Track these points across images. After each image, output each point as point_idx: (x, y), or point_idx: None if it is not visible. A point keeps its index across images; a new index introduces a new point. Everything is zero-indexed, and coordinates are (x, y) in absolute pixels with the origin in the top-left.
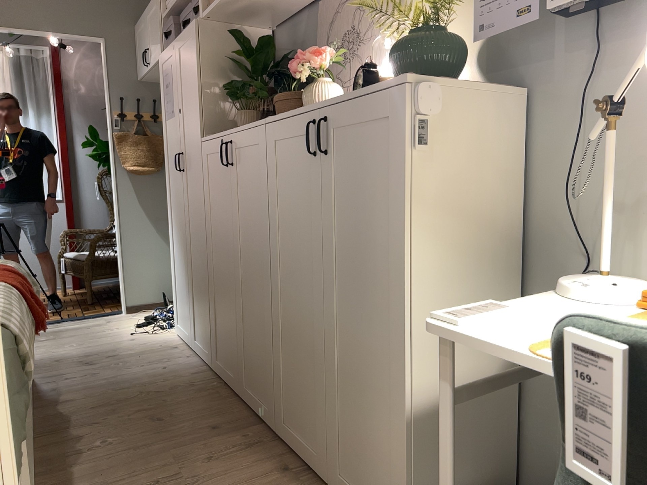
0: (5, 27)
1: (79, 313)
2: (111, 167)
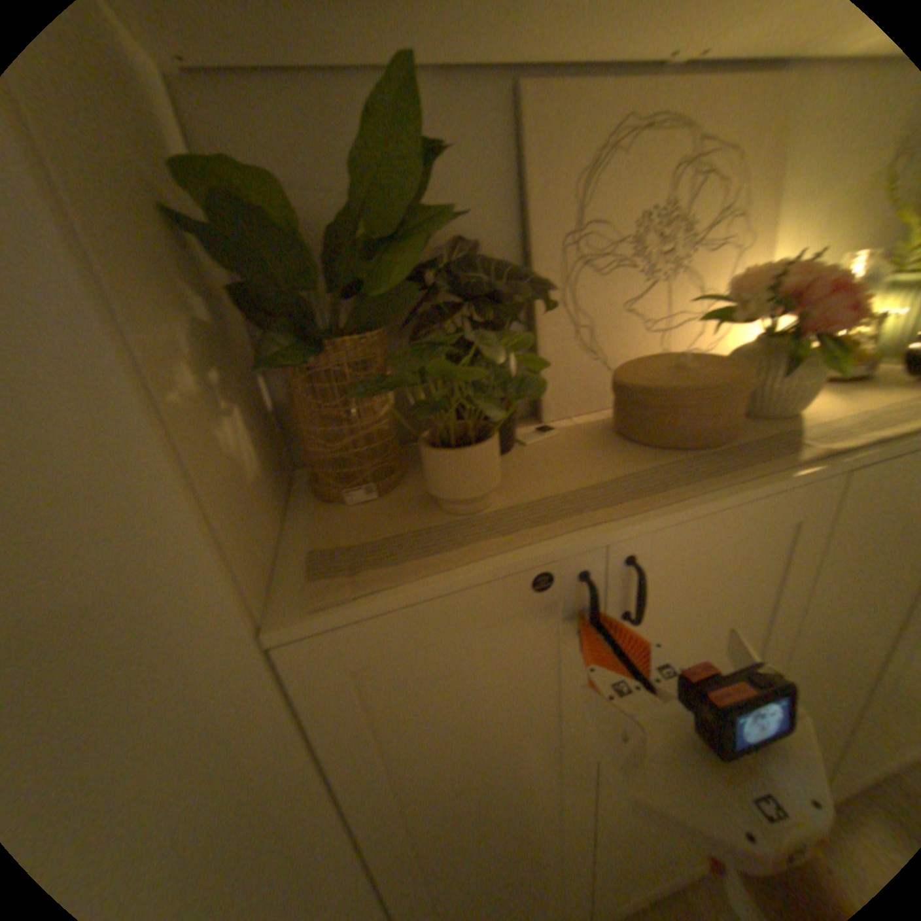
0: None
1: None
2: None
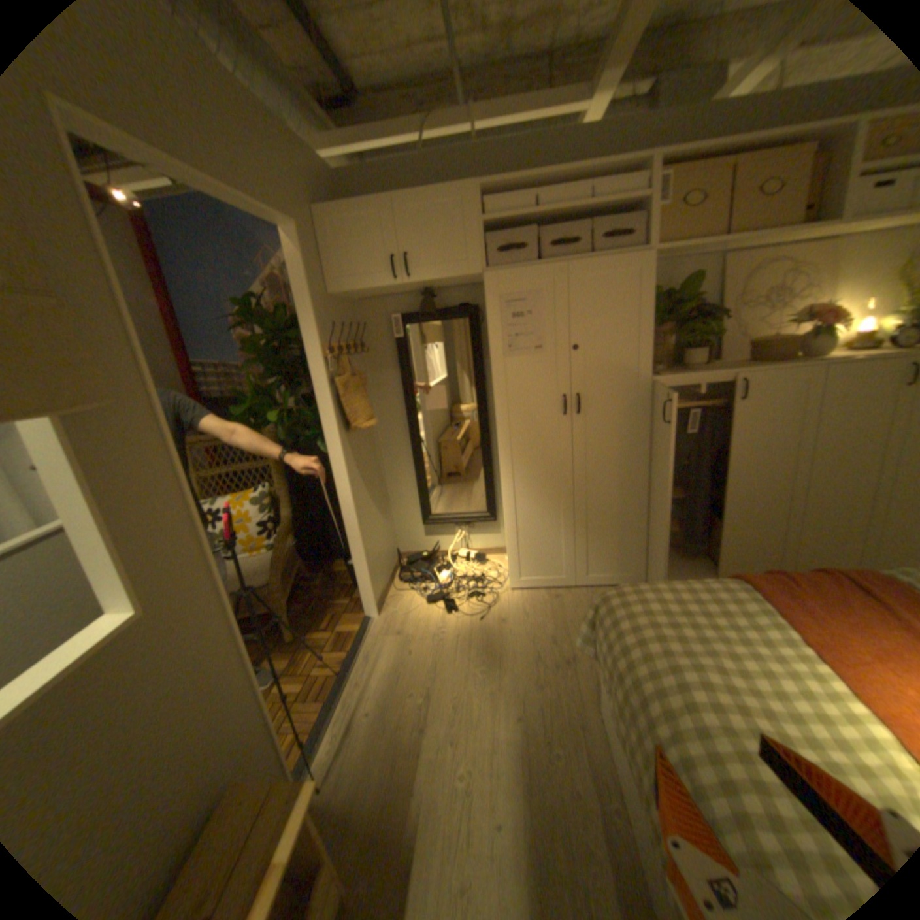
0: (191, 171)
1: (323, 657)
2: (326, 433)
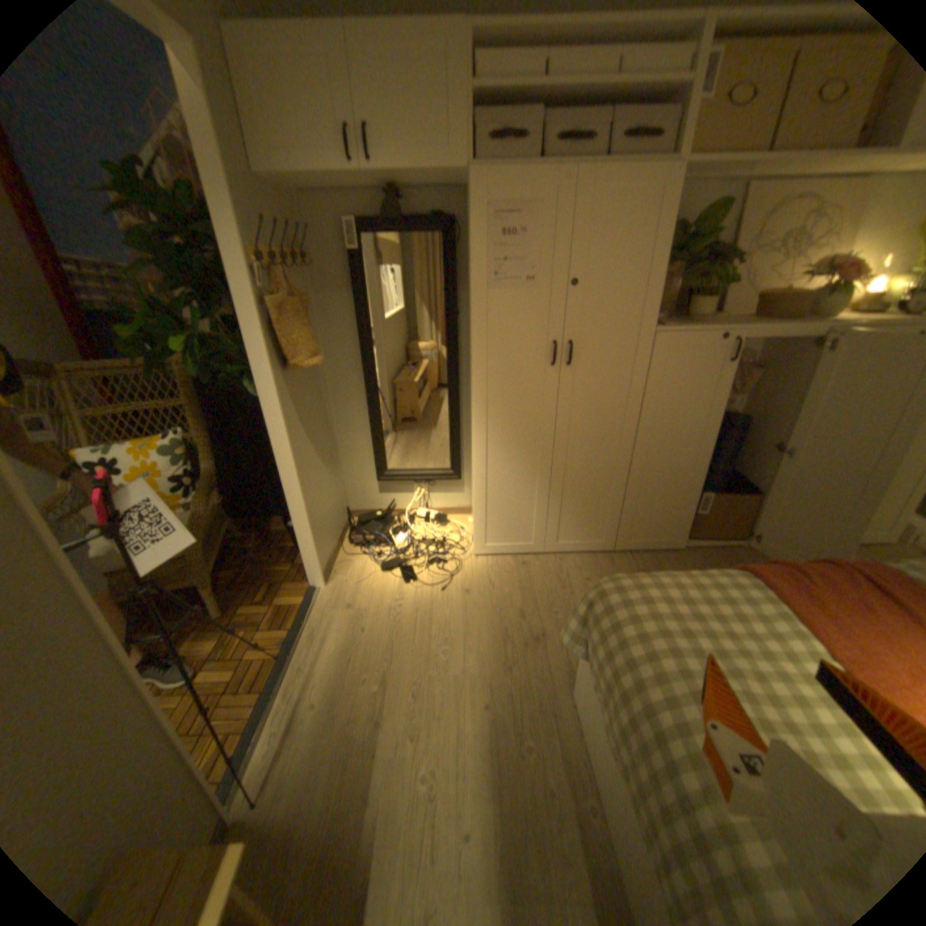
0: None
1: (260, 635)
2: (256, 369)
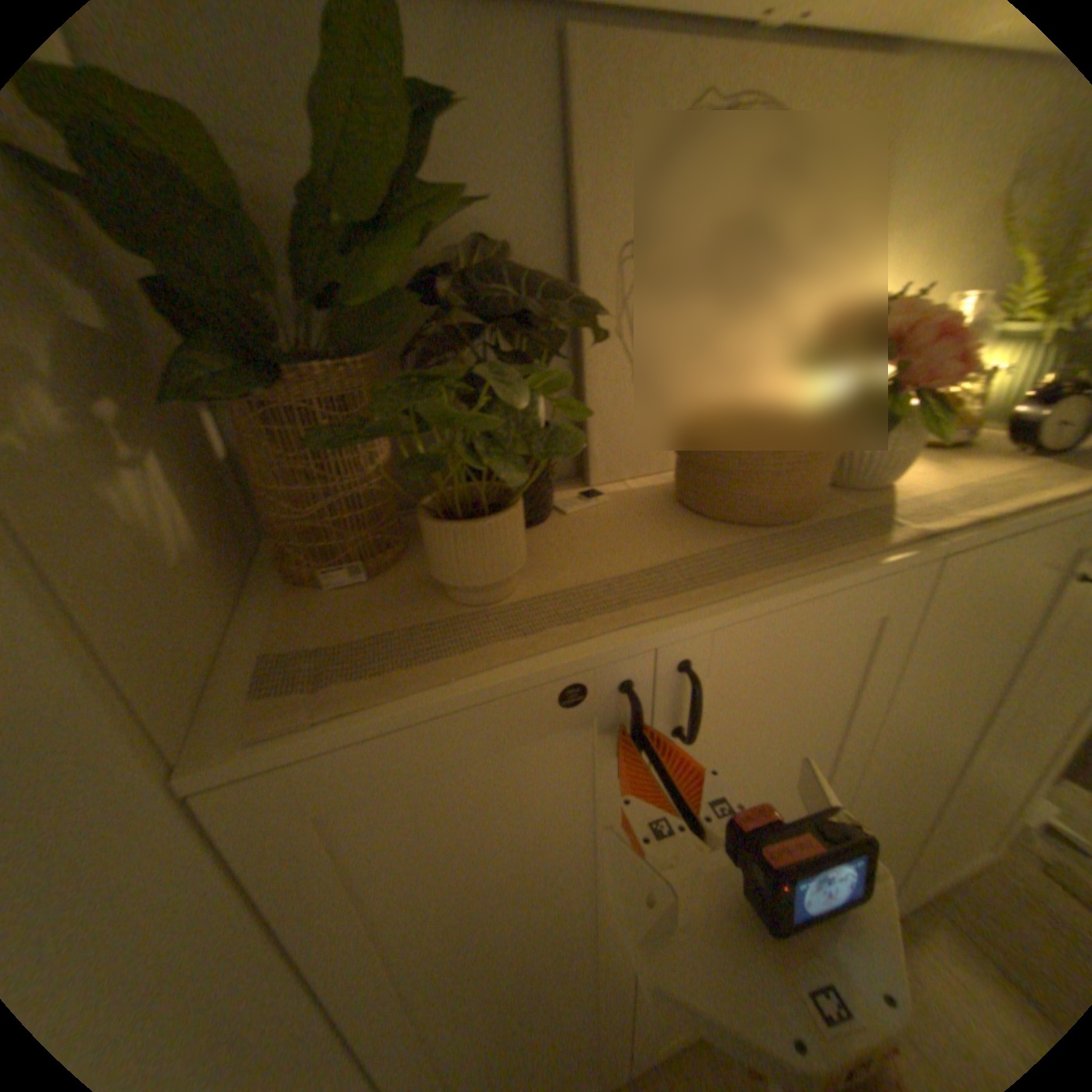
0: None
1: None
2: None
